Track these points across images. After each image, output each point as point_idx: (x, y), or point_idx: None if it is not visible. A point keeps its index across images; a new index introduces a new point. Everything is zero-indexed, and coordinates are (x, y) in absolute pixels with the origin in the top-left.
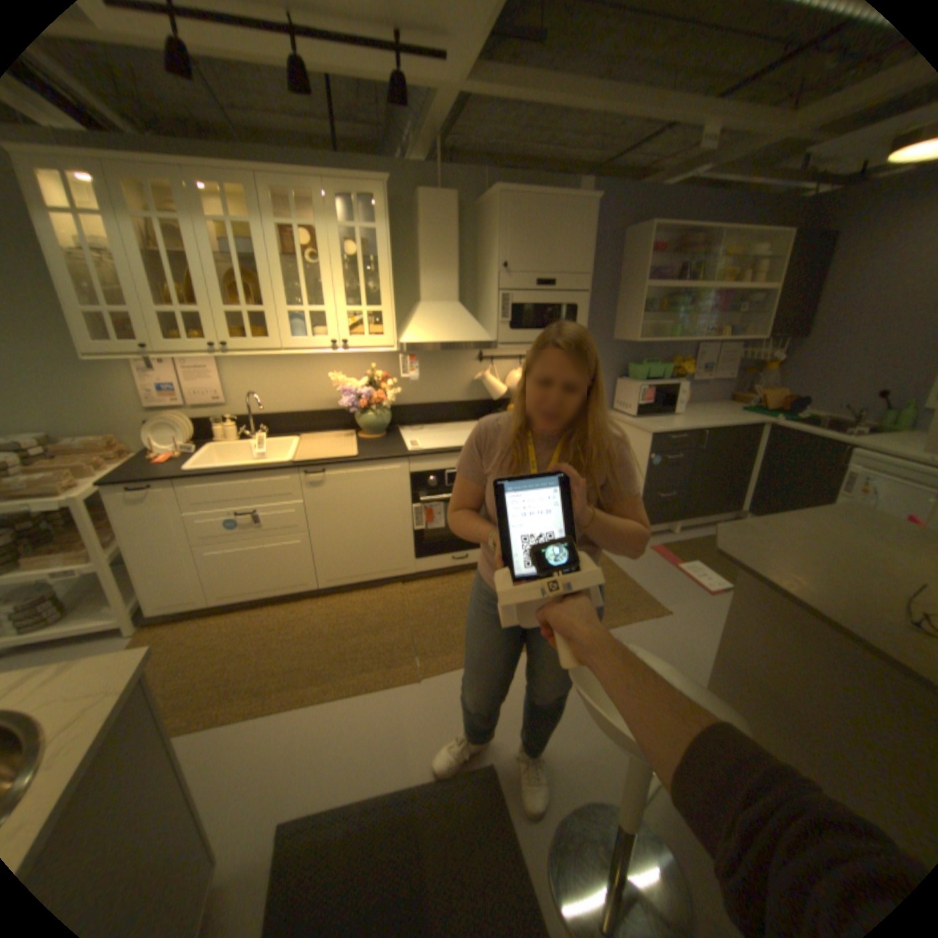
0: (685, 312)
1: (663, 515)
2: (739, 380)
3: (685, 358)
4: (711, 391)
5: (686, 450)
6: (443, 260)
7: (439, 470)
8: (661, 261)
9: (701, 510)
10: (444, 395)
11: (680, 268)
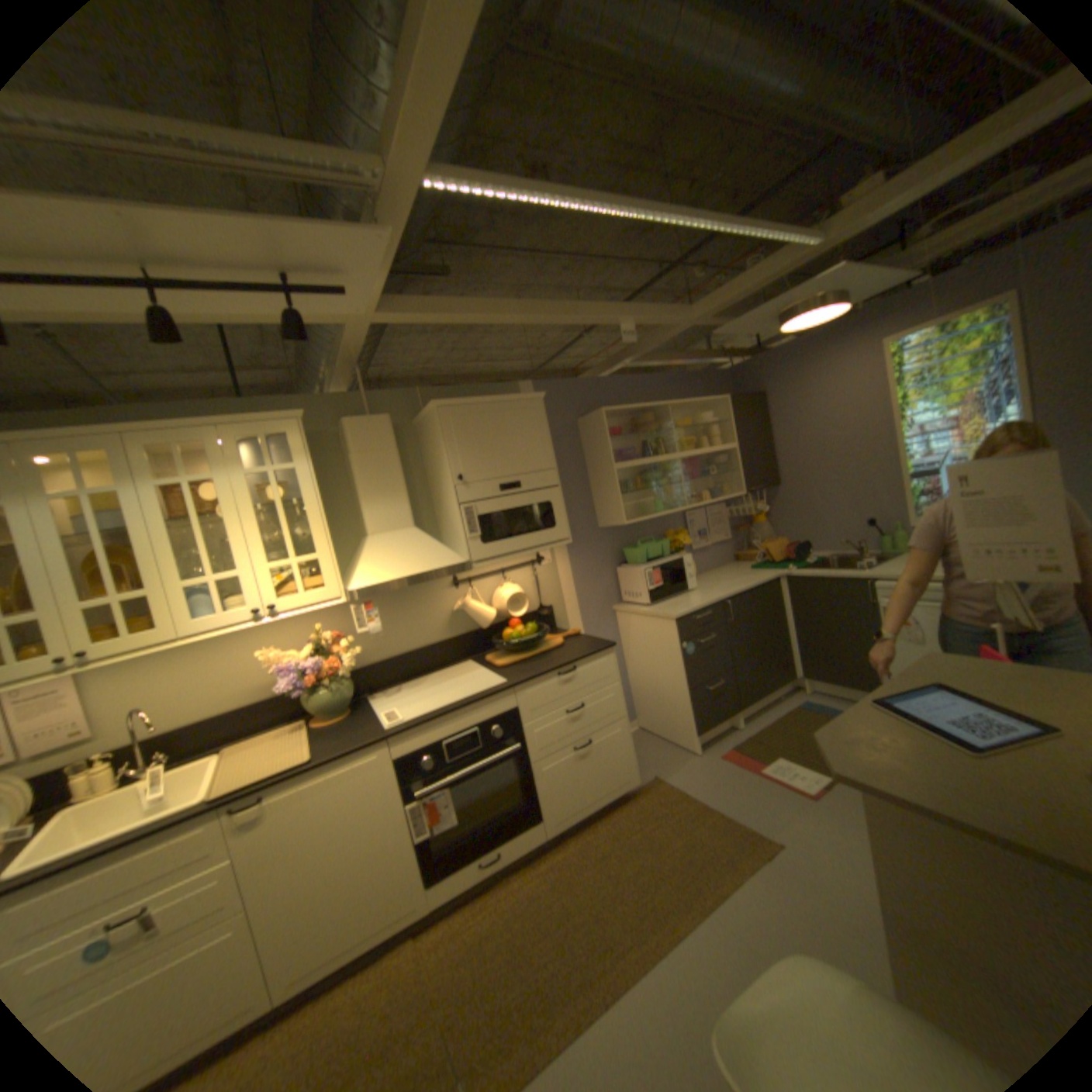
0: (660, 486)
1: (719, 713)
2: (735, 540)
3: (676, 531)
4: (713, 558)
5: (715, 628)
6: (385, 486)
7: (432, 744)
8: (619, 444)
9: (755, 692)
10: (420, 639)
11: (640, 447)
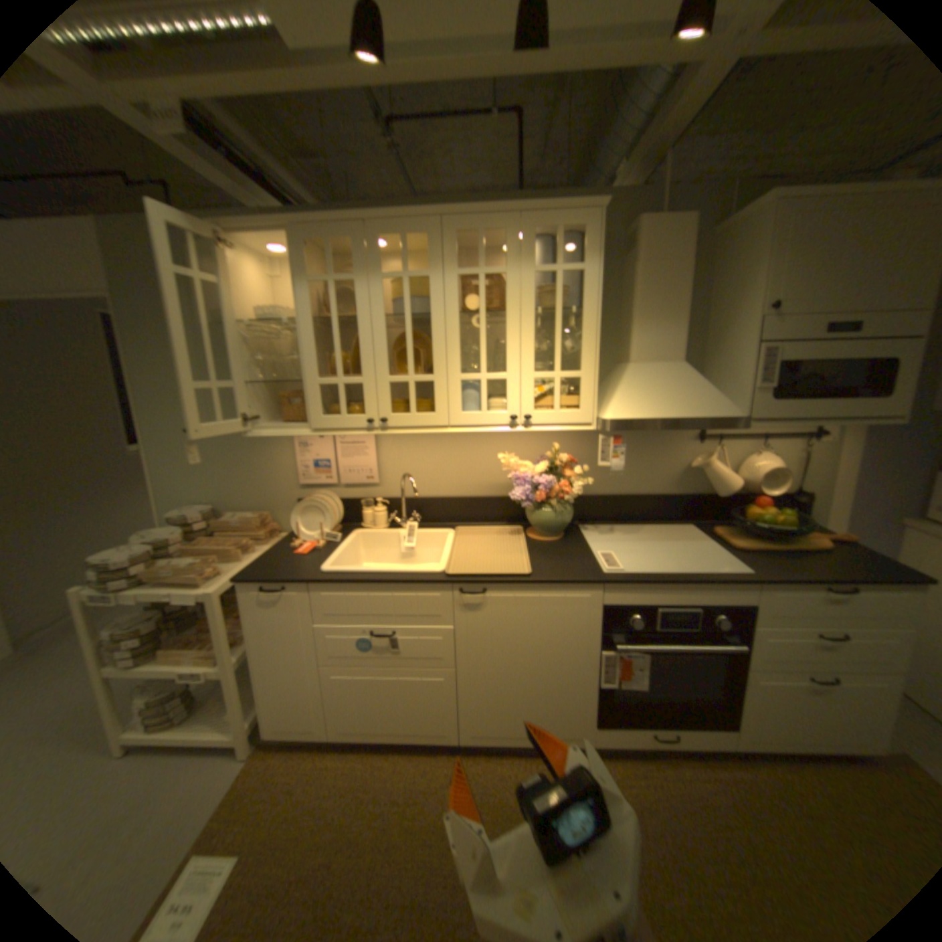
0: None
1: None
2: None
3: None
4: None
5: None
6: (667, 304)
7: (646, 604)
8: None
9: None
10: (643, 484)
11: None
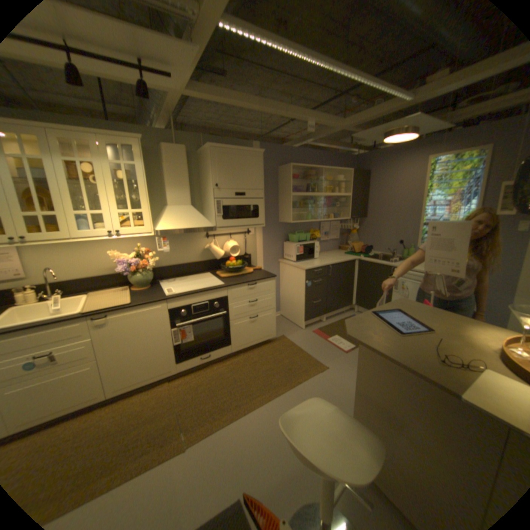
0: (311, 207)
1: (316, 313)
2: (340, 239)
3: (314, 230)
4: (329, 246)
5: (322, 277)
6: (179, 182)
7: (186, 305)
8: (296, 183)
9: (333, 307)
10: (187, 259)
11: (306, 186)
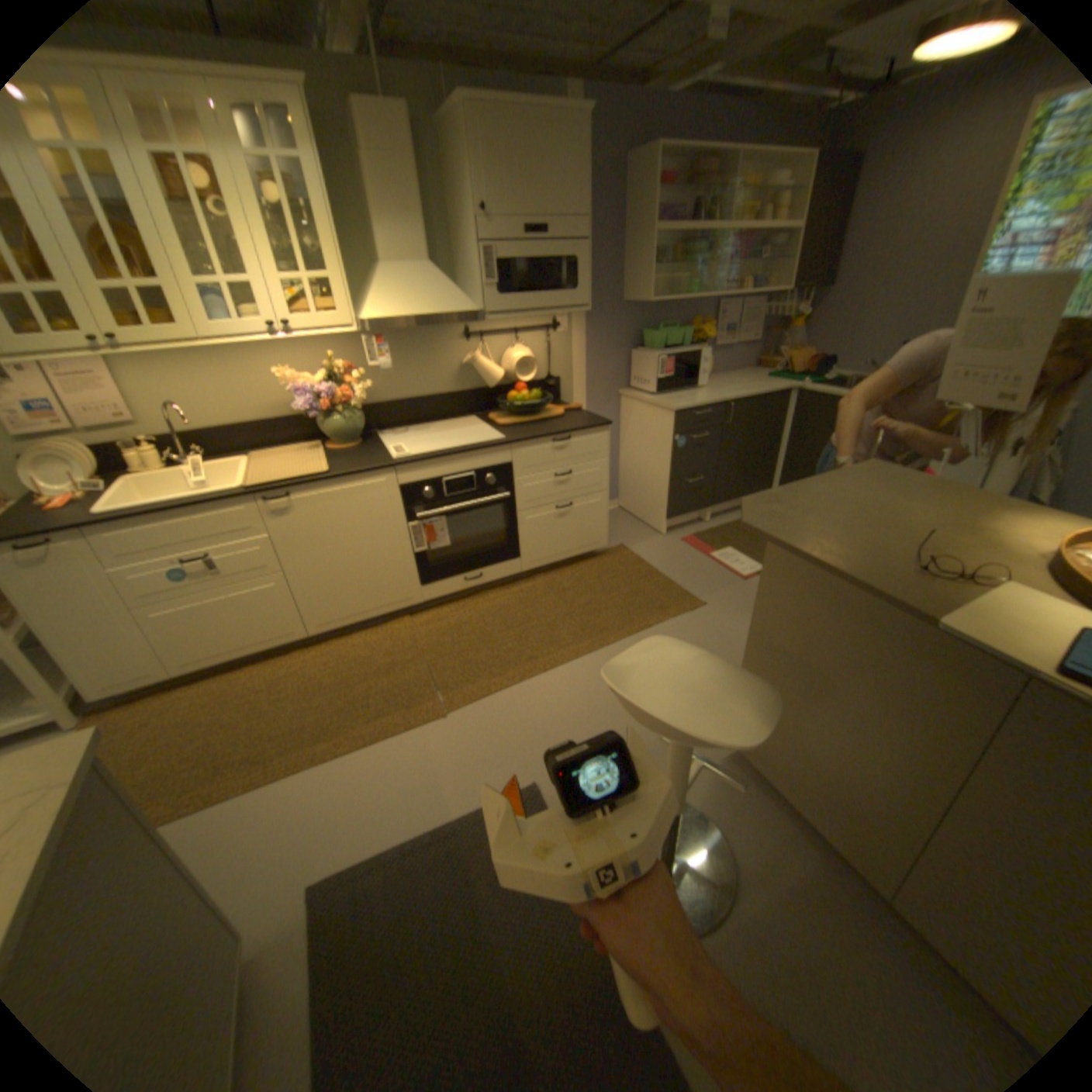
0: (702, 262)
1: (691, 503)
2: (764, 342)
3: (705, 320)
4: (735, 358)
5: (712, 427)
6: (400, 202)
7: (434, 479)
8: (670, 197)
9: (730, 492)
10: (428, 387)
11: (693, 205)
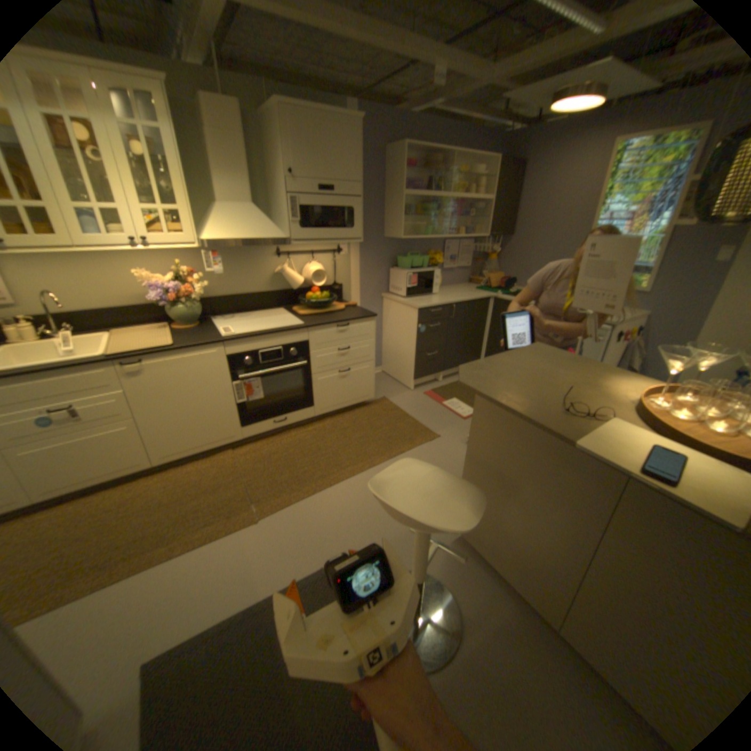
0: (434, 215)
1: (430, 369)
2: (473, 267)
3: (437, 251)
4: (456, 276)
5: (442, 320)
6: (233, 163)
7: (253, 350)
8: (414, 174)
9: (454, 362)
10: (250, 286)
11: (428, 180)
